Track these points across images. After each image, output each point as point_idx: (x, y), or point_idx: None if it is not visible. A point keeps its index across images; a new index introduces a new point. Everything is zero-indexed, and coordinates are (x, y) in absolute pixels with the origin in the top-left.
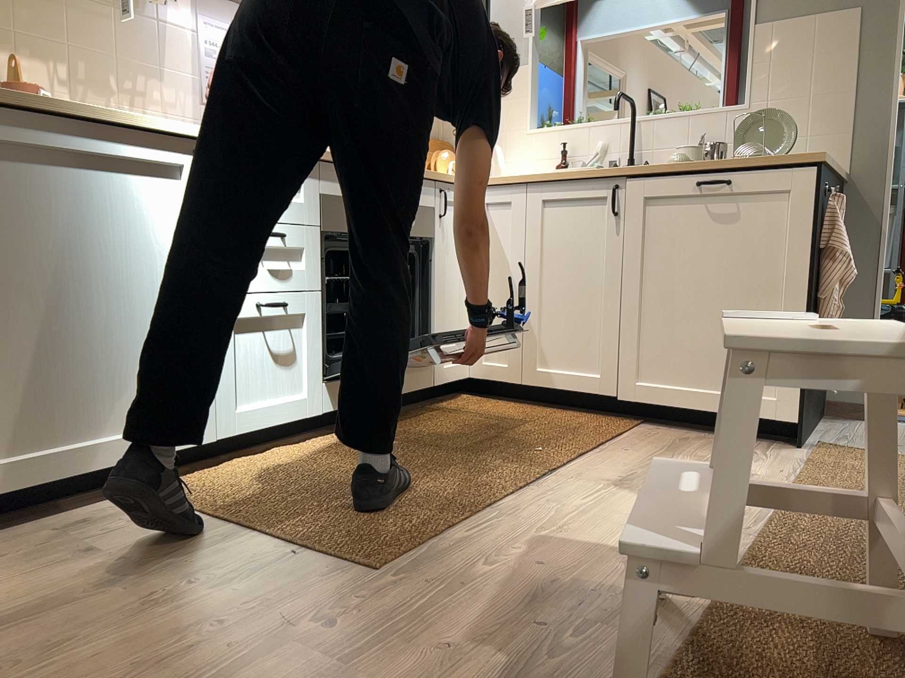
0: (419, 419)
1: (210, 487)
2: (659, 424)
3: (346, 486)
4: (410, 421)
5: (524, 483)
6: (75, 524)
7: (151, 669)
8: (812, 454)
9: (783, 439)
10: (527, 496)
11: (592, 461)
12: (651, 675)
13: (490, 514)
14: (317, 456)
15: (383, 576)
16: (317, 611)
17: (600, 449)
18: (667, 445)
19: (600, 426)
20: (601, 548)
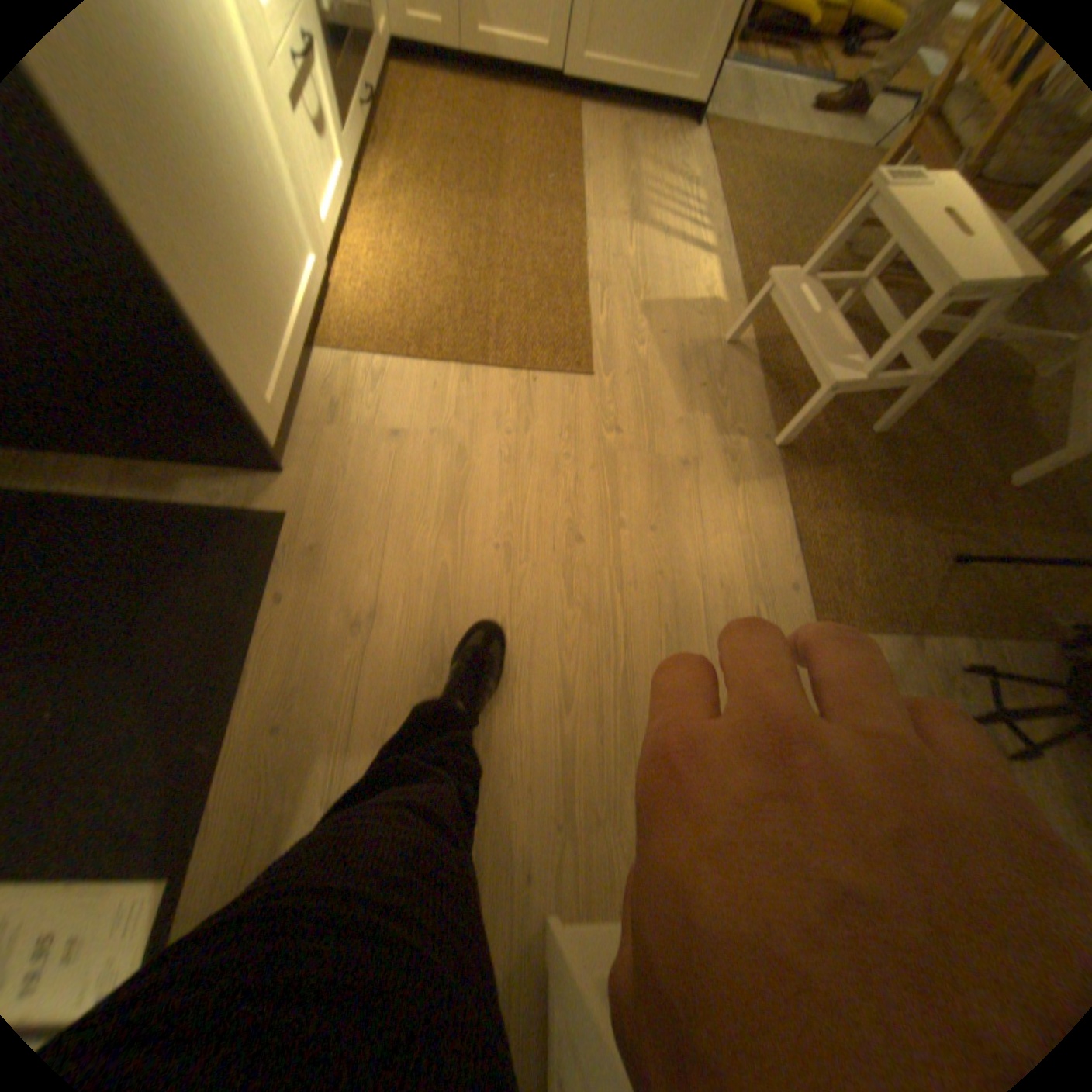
0: (395, 133)
1: (374, 322)
2: (593, 102)
3: (471, 281)
4: (397, 143)
5: (581, 234)
6: (331, 408)
7: (571, 495)
8: (713, 138)
9: (682, 112)
10: (599, 254)
11: (597, 185)
12: (760, 394)
13: (598, 286)
14: (392, 238)
15: (606, 377)
16: (604, 420)
17: (590, 164)
18: (622, 142)
19: (561, 120)
20: (676, 300)
